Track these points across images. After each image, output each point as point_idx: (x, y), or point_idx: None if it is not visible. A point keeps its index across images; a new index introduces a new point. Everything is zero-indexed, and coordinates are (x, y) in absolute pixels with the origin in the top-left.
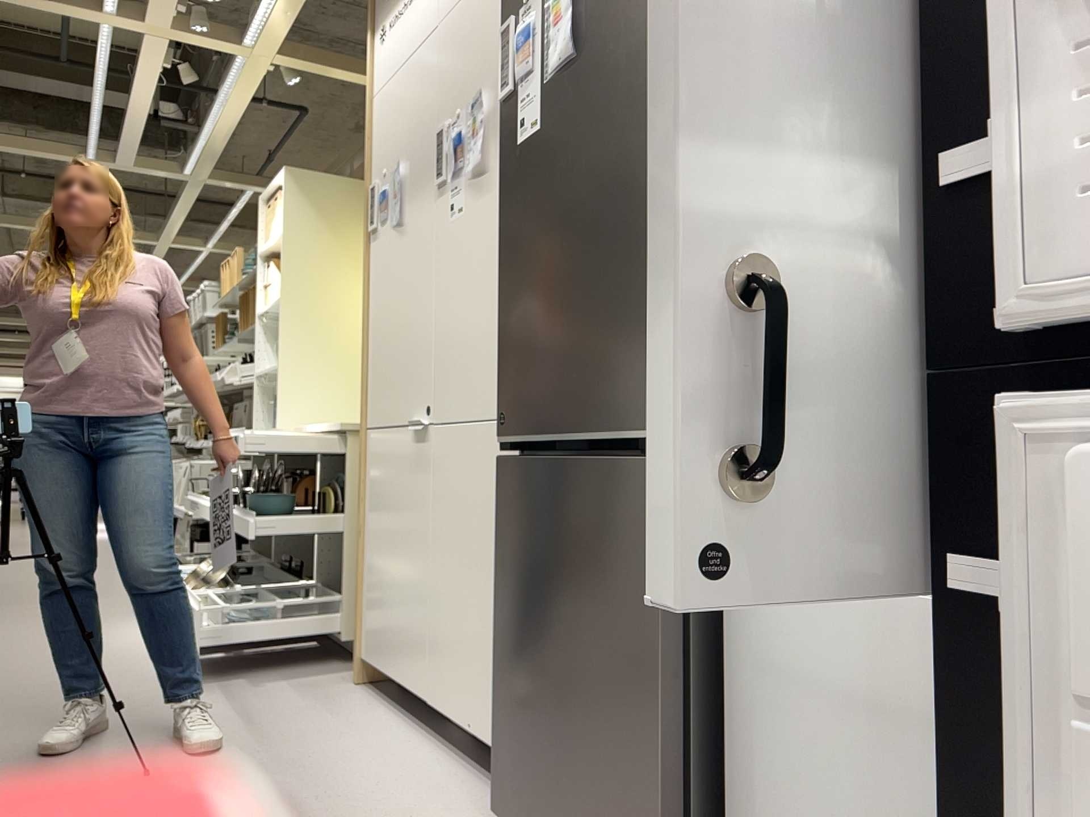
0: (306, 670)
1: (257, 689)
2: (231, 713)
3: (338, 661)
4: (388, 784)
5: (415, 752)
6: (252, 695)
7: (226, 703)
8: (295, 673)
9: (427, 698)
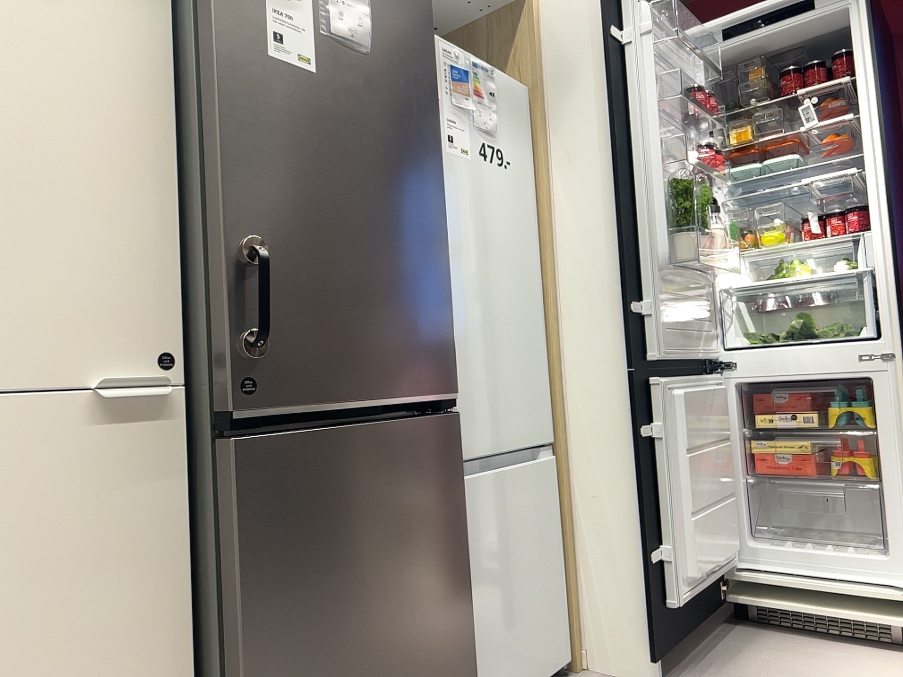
0: None
1: None
2: None
3: None
4: None
5: None
6: None
7: None
8: None
9: None
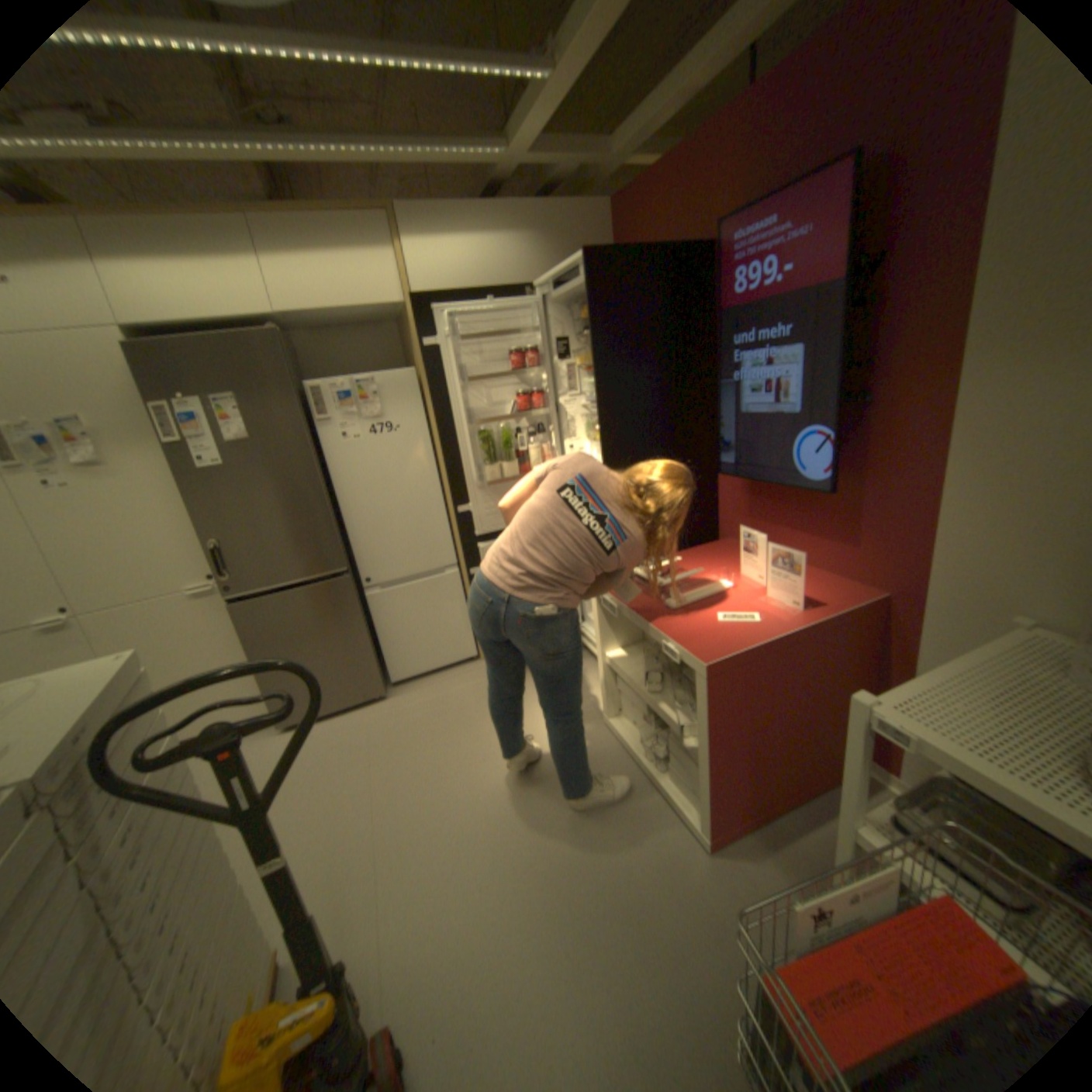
0: None
1: None
2: None
3: None
4: None
5: None
6: None
7: None
8: None
9: None
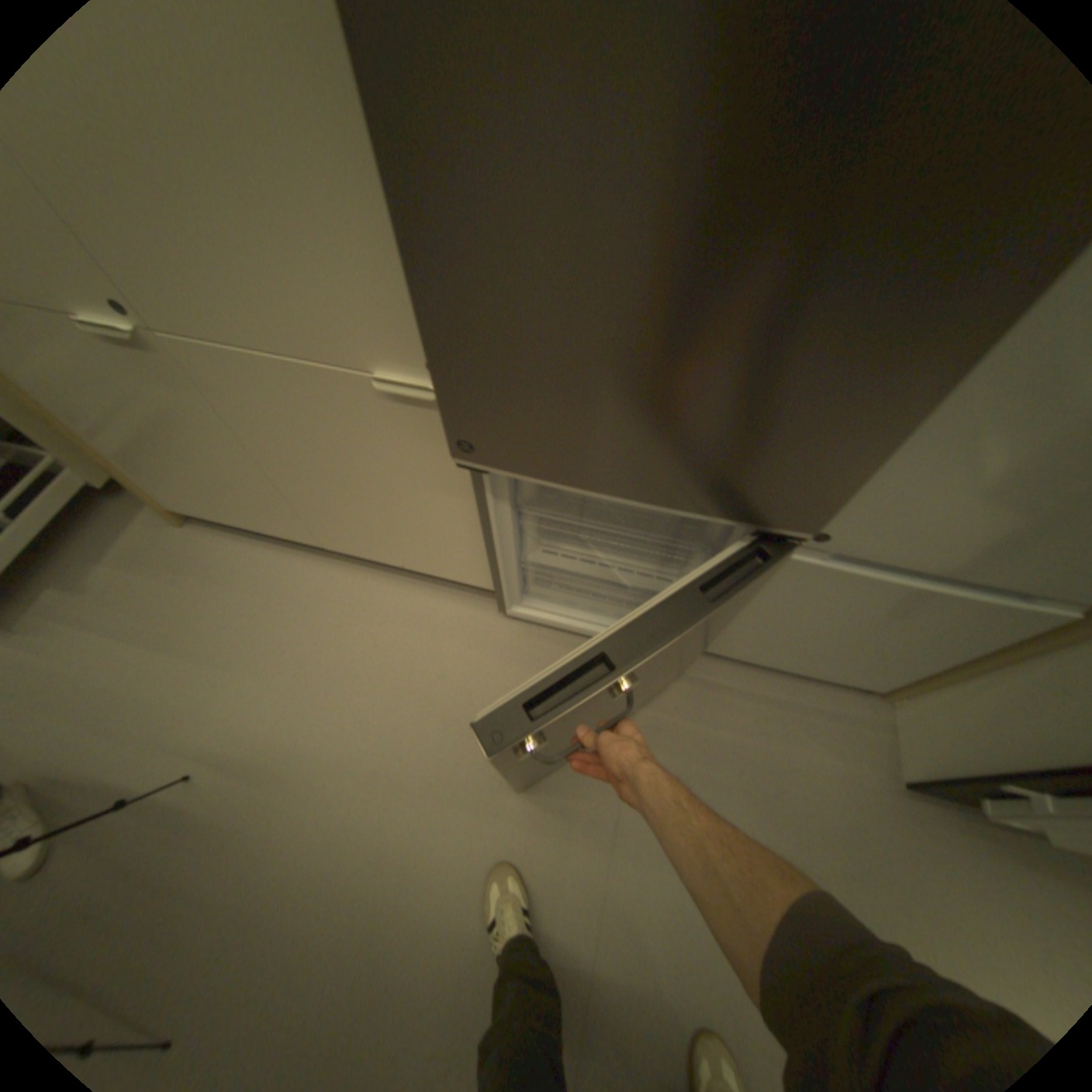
0: (91, 533)
1: (85, 595)
2: (116, 646)
3: (104, 499)
4: (376, 636)
5: (346, 584)
6: (96, 606)
7: (87, 635)
8: (87, 545)
9: (320, 545)
